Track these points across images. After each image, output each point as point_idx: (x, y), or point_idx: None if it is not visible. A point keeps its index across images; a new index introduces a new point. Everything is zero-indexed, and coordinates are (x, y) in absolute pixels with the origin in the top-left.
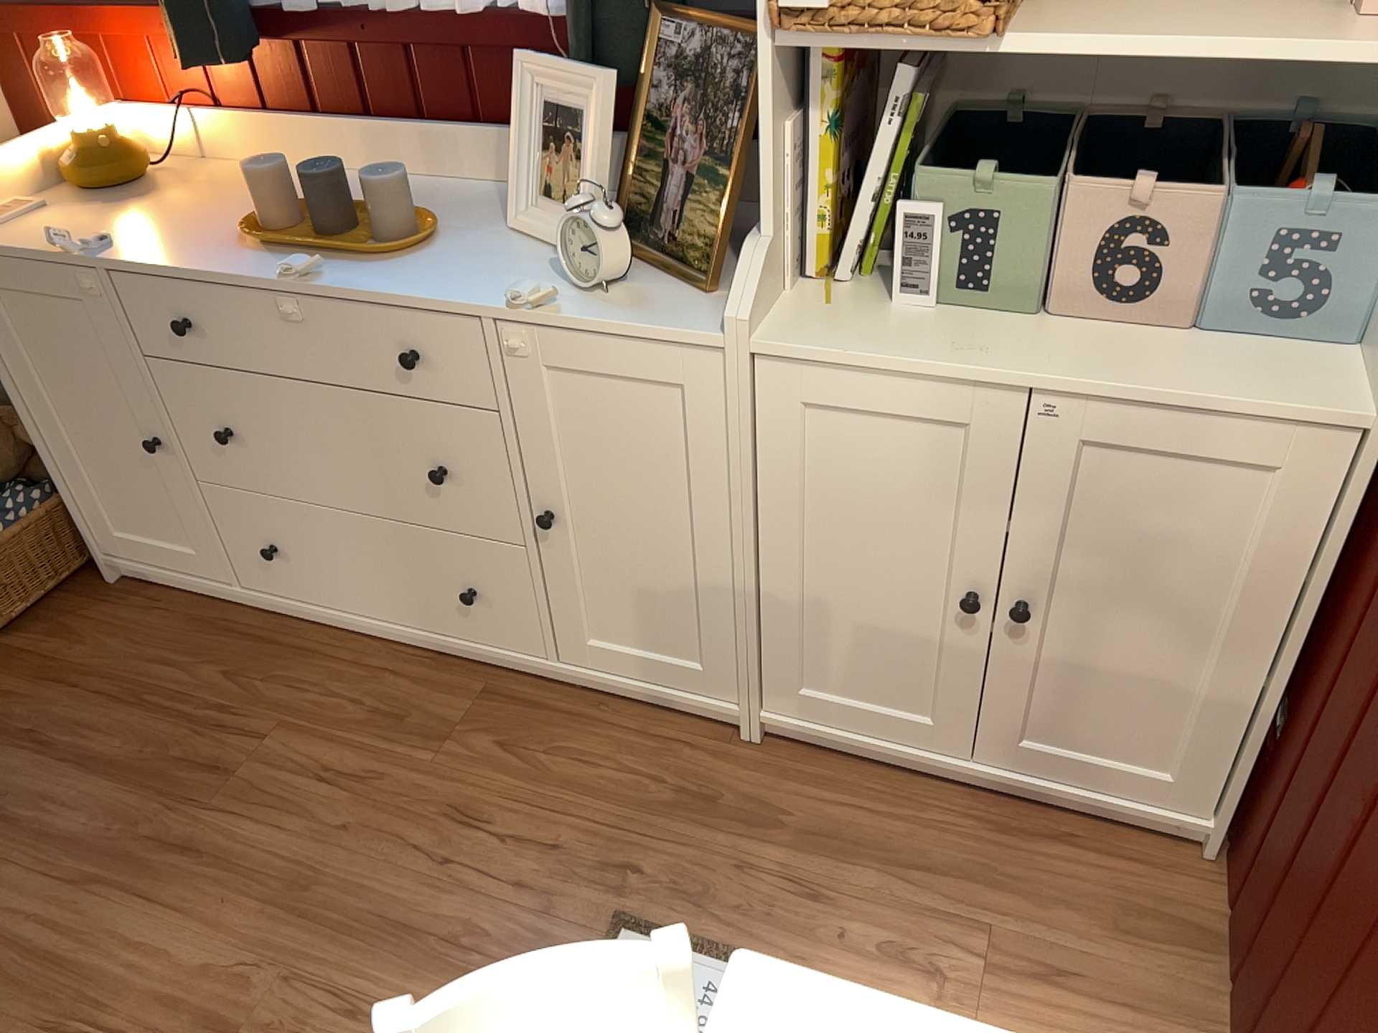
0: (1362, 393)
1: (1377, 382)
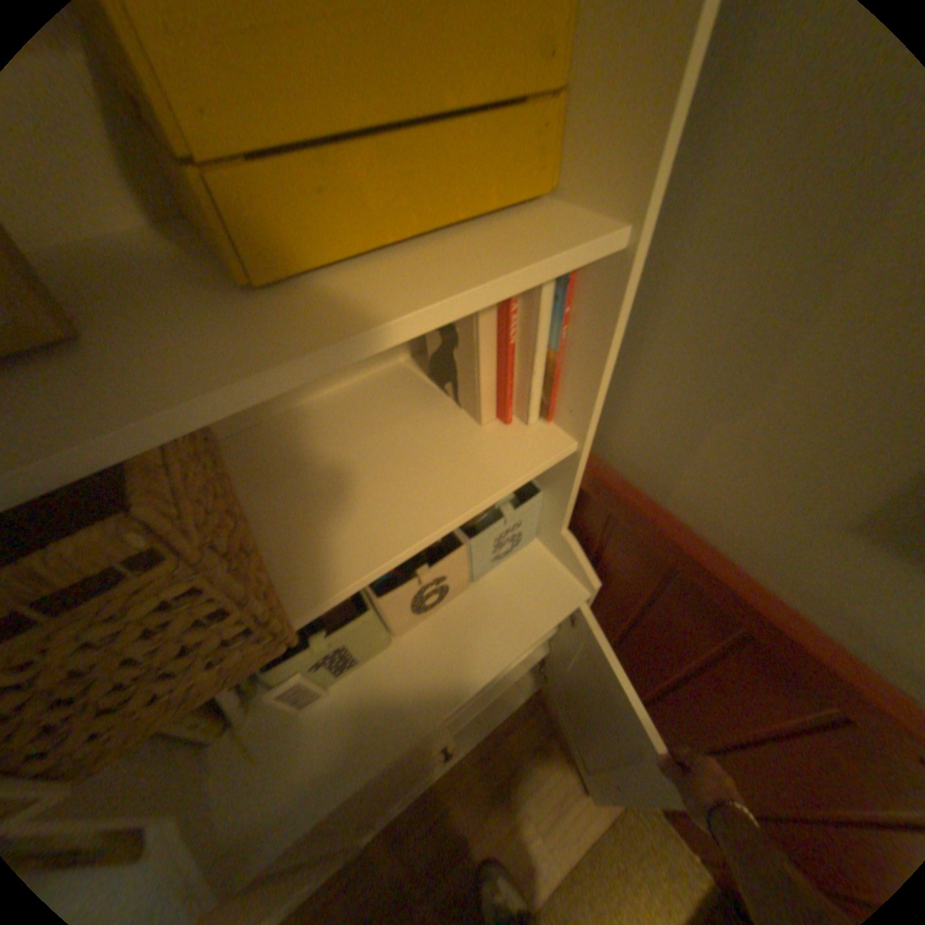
0: (572, 583)
1: (572, 572)
